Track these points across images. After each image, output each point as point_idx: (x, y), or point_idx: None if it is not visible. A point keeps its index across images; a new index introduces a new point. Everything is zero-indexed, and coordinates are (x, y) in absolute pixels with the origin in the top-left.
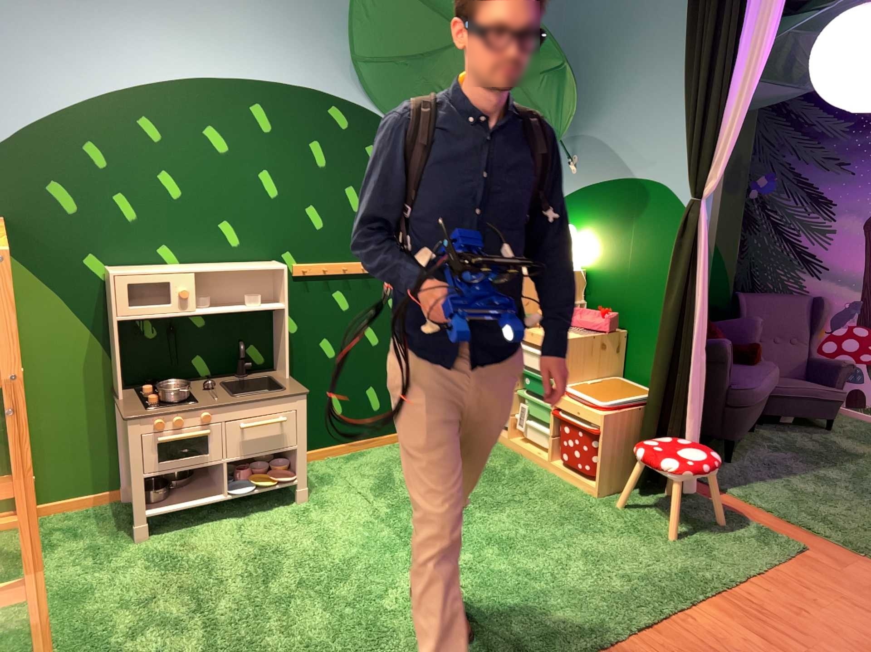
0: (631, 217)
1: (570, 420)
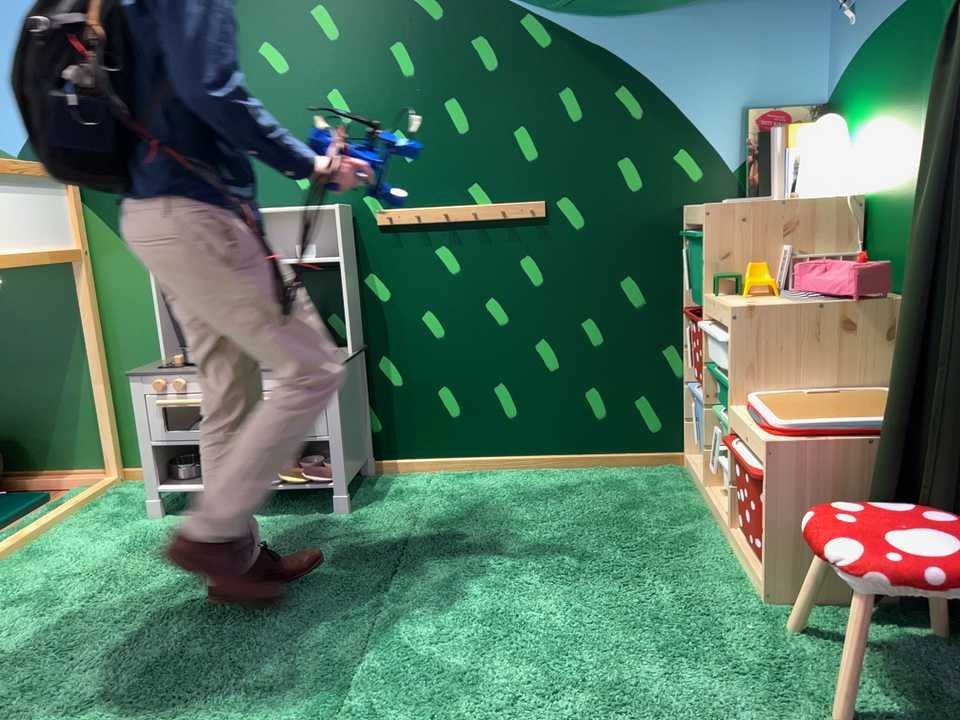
0: (929, 59)
1: (742, 457)
